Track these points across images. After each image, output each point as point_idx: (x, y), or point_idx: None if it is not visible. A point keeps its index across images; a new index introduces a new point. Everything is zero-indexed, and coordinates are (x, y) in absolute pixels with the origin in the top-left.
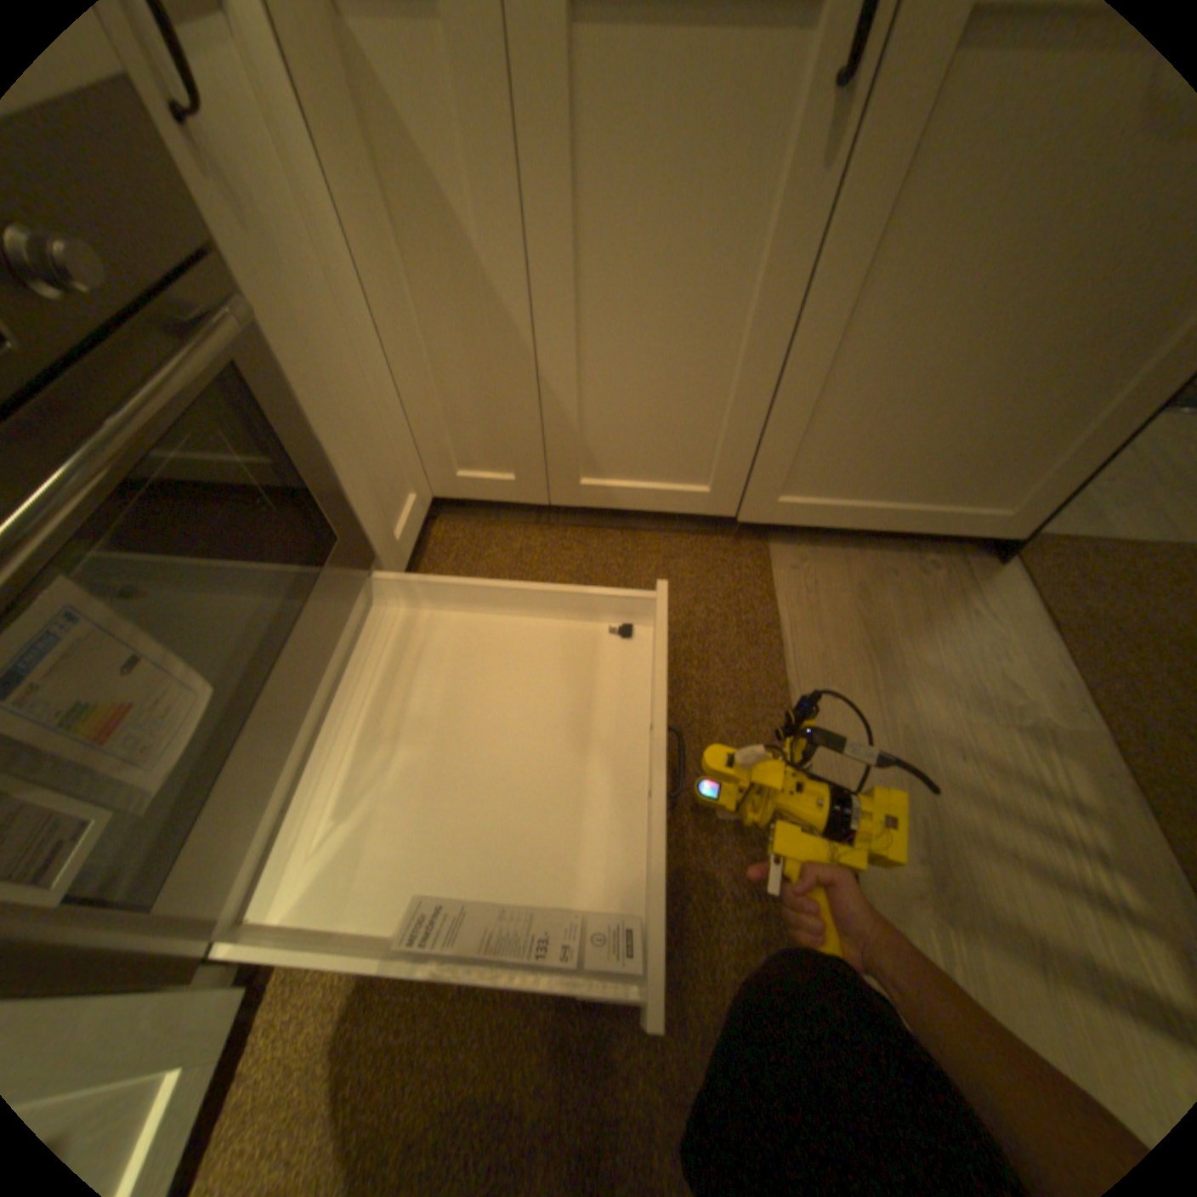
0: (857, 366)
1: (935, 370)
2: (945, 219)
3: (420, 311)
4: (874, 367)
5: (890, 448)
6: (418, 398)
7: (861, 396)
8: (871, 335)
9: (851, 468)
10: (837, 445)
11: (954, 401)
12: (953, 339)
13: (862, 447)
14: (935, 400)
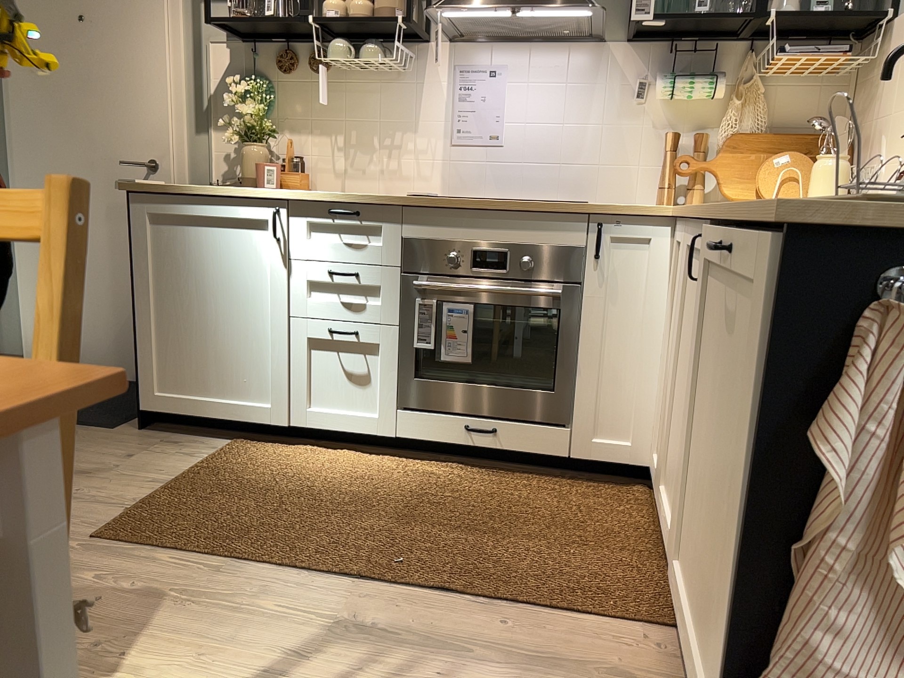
0: (702, 453)
1: (713, 477)
2: (716, 361)
3: (670, 356)
4: (705, 458)
5: (704, 551)
6: (661, 400)
7: (702, 482)
8: (705, 430)
9: (697, 561)
10: (696, 528)
11: (715, 515)
12: (716, 451)
13: (700, 538)
14: (712, 508)
